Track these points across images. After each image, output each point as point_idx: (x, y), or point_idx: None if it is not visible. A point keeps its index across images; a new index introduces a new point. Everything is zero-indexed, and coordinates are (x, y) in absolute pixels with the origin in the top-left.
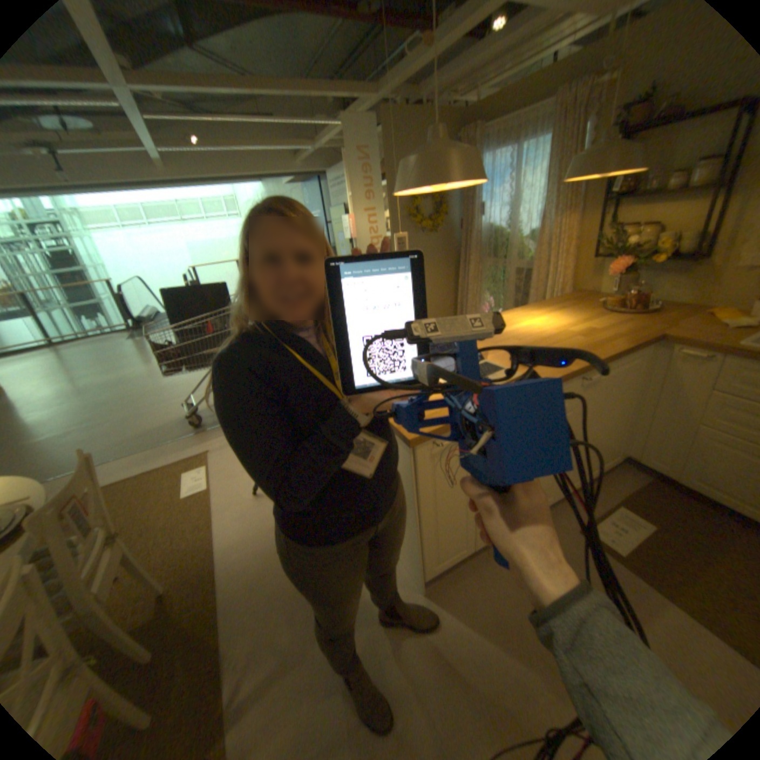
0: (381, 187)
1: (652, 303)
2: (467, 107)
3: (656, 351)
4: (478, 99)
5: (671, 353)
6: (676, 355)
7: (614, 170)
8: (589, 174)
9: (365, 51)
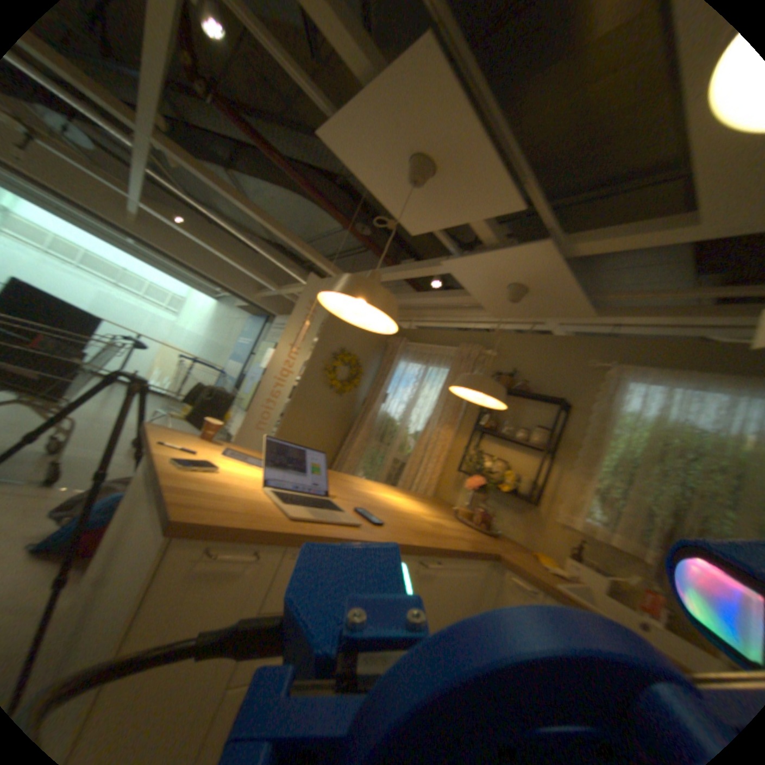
0: (313, 338)
1: (492, 532)
2: (399, 329)
3: (490, 574)
4: (408, 328)
5: (501, 580)
6: (506, 584)
7: (484, 403)
8: (467, 397)
9: (347, 259)
